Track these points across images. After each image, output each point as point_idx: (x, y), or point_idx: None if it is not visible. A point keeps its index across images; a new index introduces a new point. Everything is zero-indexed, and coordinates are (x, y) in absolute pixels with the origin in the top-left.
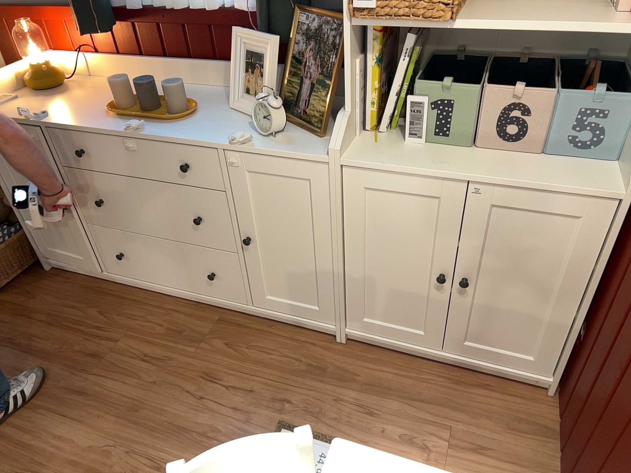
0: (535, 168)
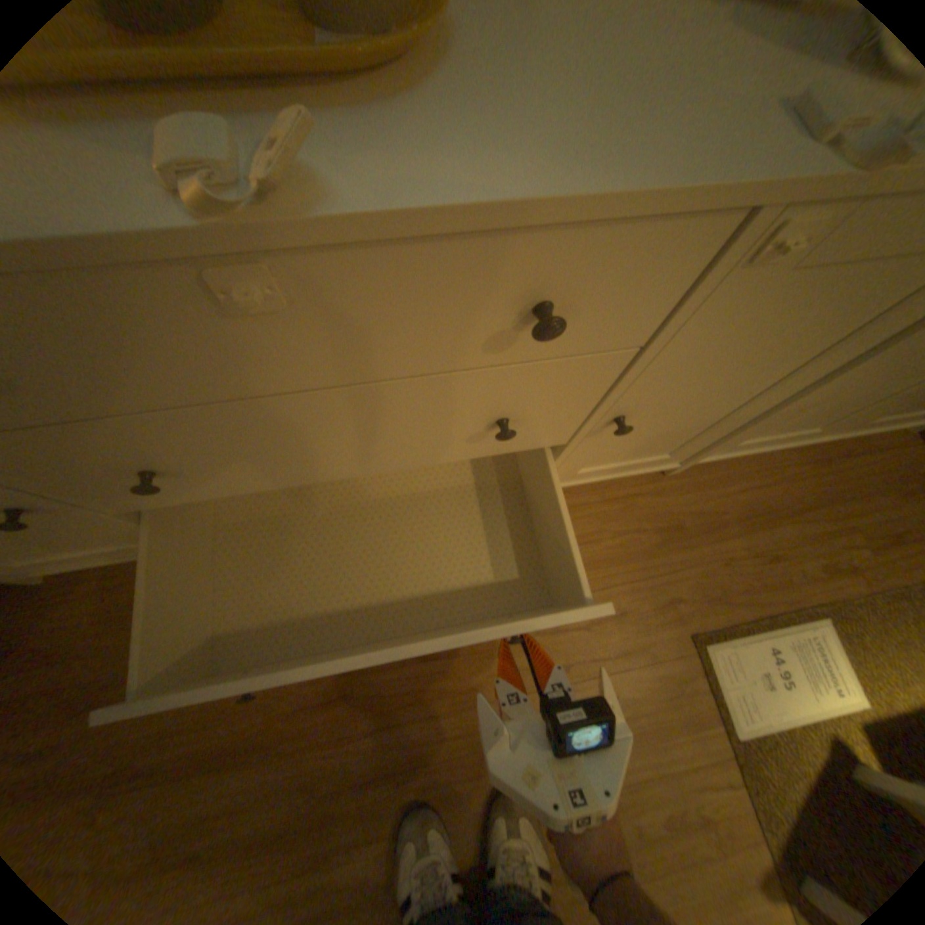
0: None
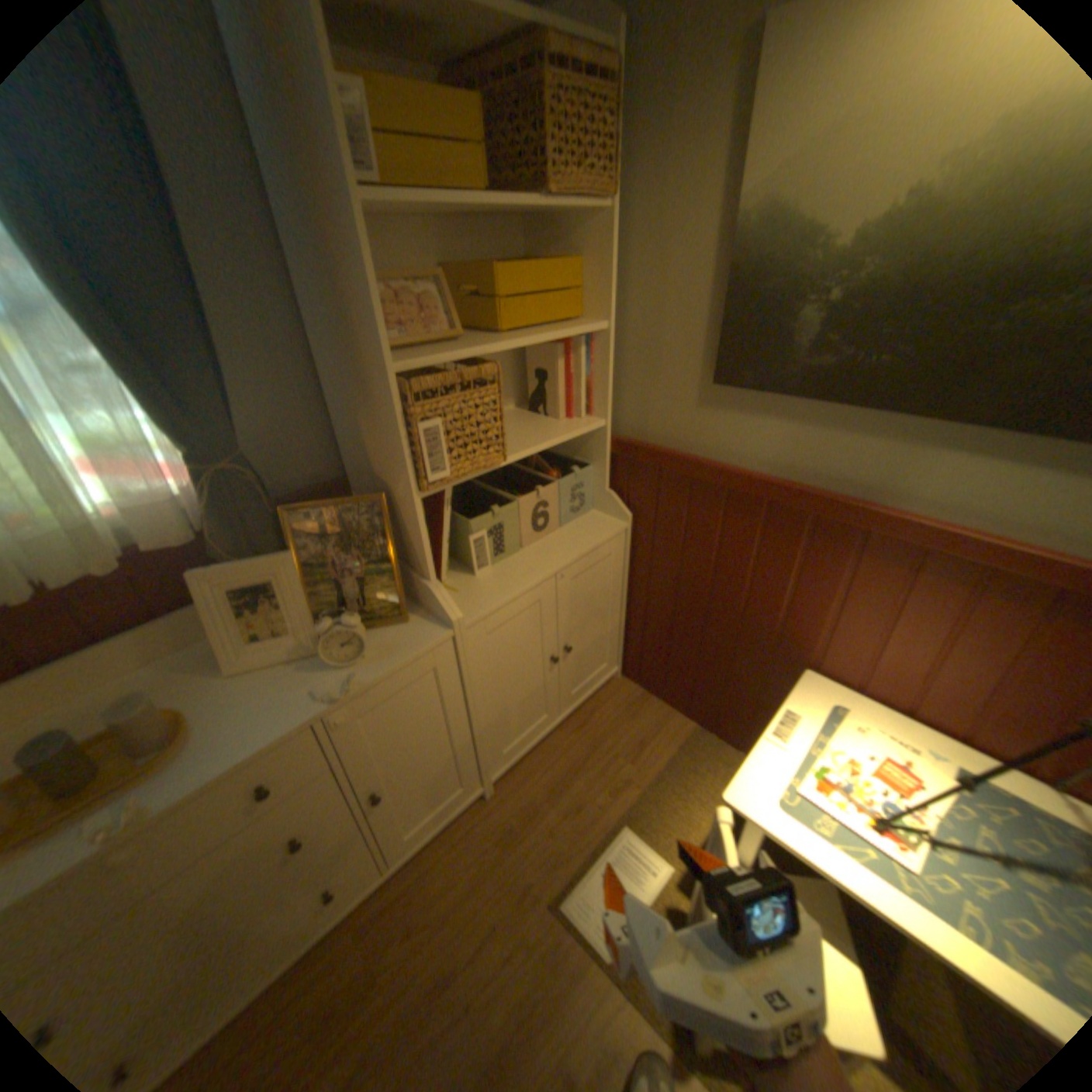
0: (571, 537)
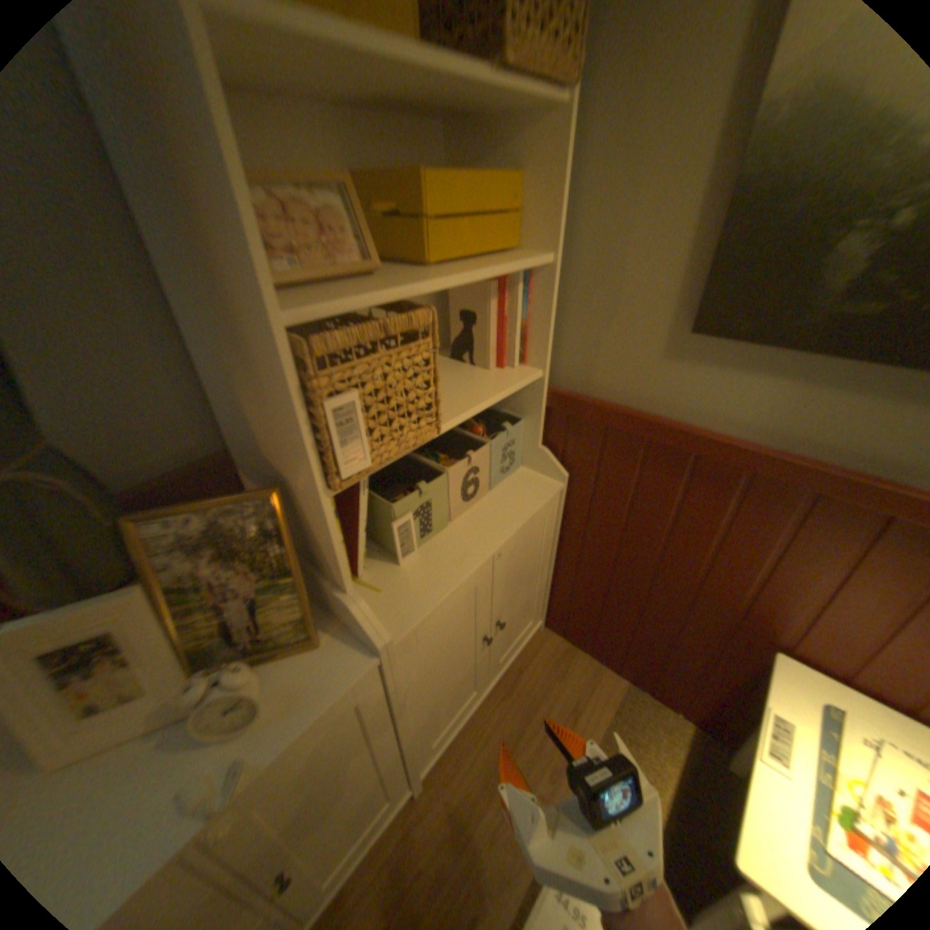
0: (505, 503)
